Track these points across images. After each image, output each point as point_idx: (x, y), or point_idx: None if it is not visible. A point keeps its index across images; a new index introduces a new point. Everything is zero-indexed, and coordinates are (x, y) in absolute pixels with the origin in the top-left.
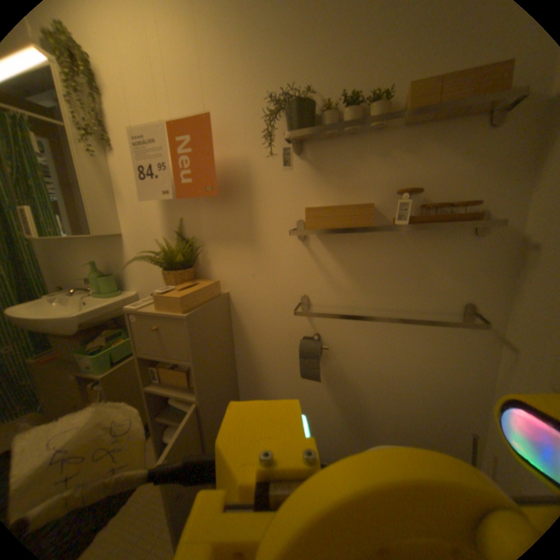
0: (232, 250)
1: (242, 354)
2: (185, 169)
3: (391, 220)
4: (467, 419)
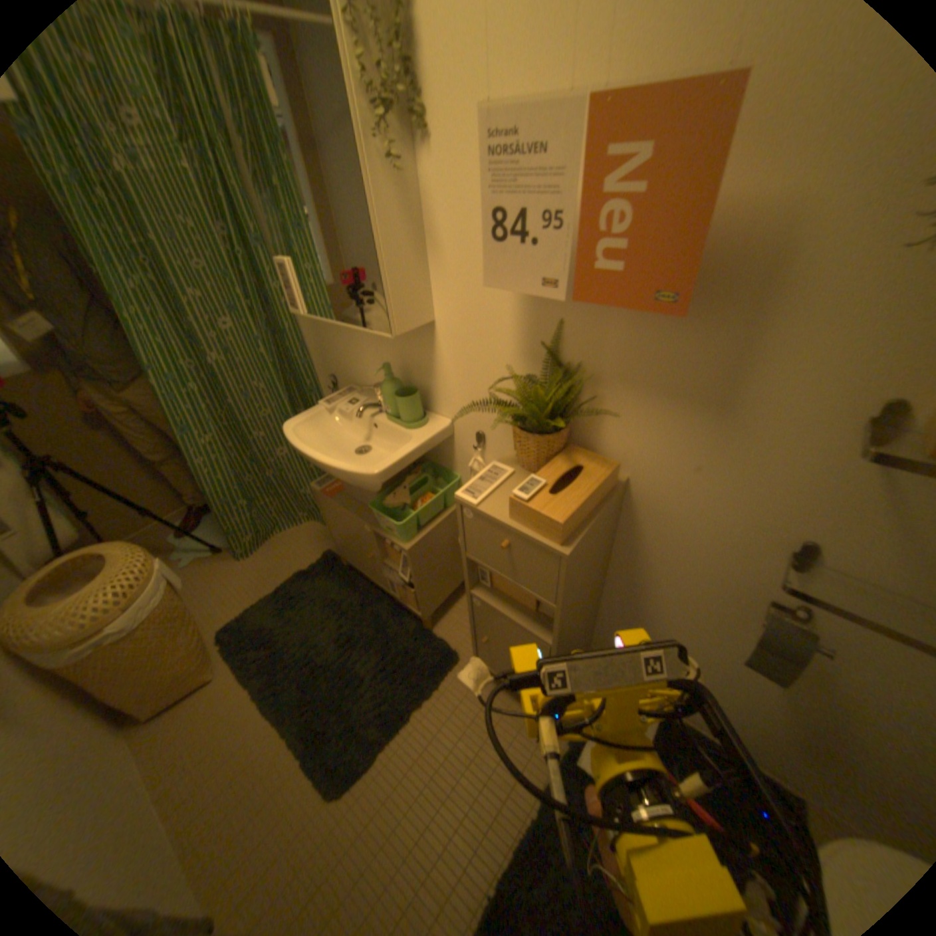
0: (664, 411)
1: (623, 570)
2: (613, 237)
3: None
4: None
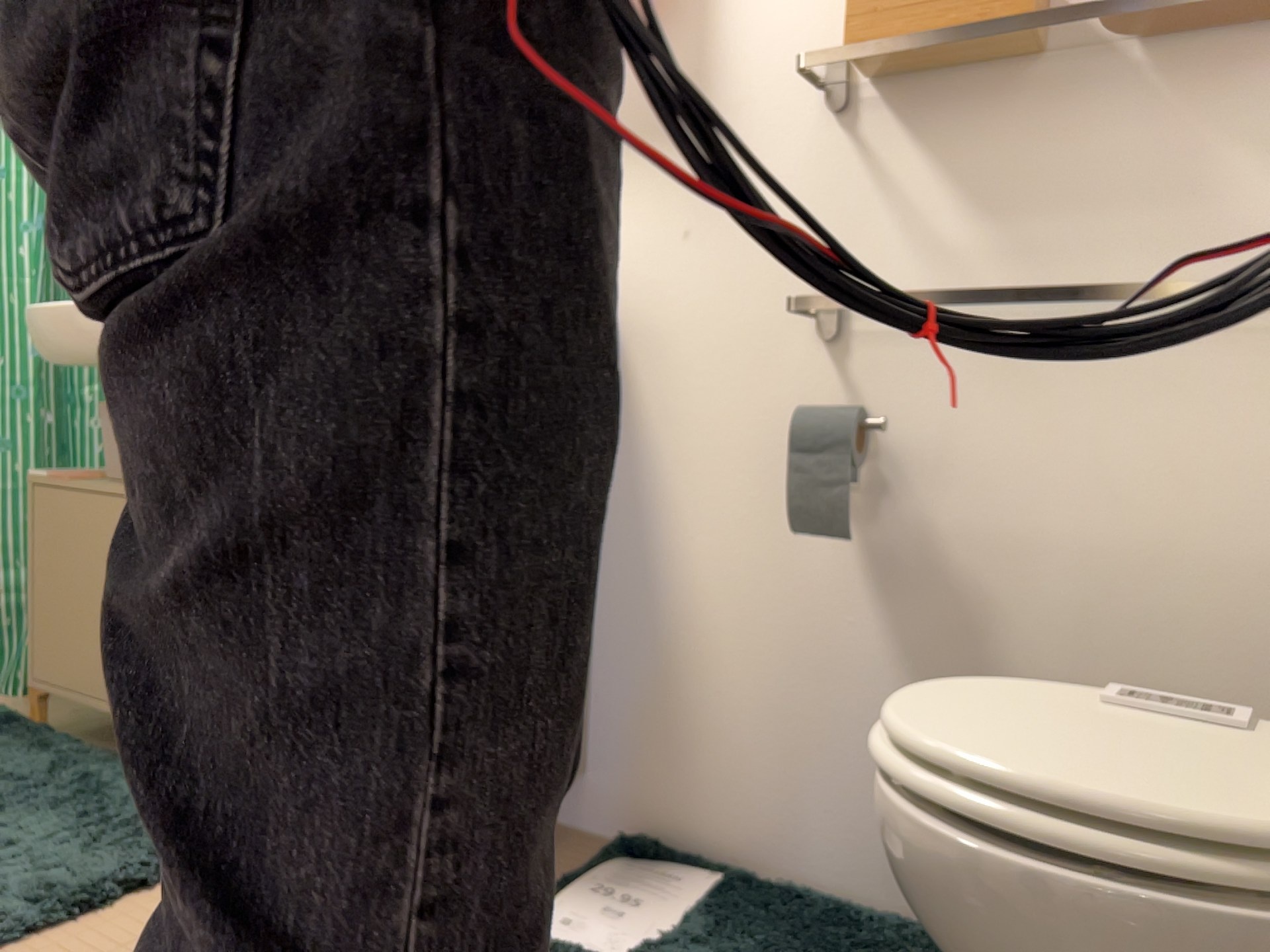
0: (635, 168)
1: (621, 495)
2: None
3: (1085, 34)
4: None
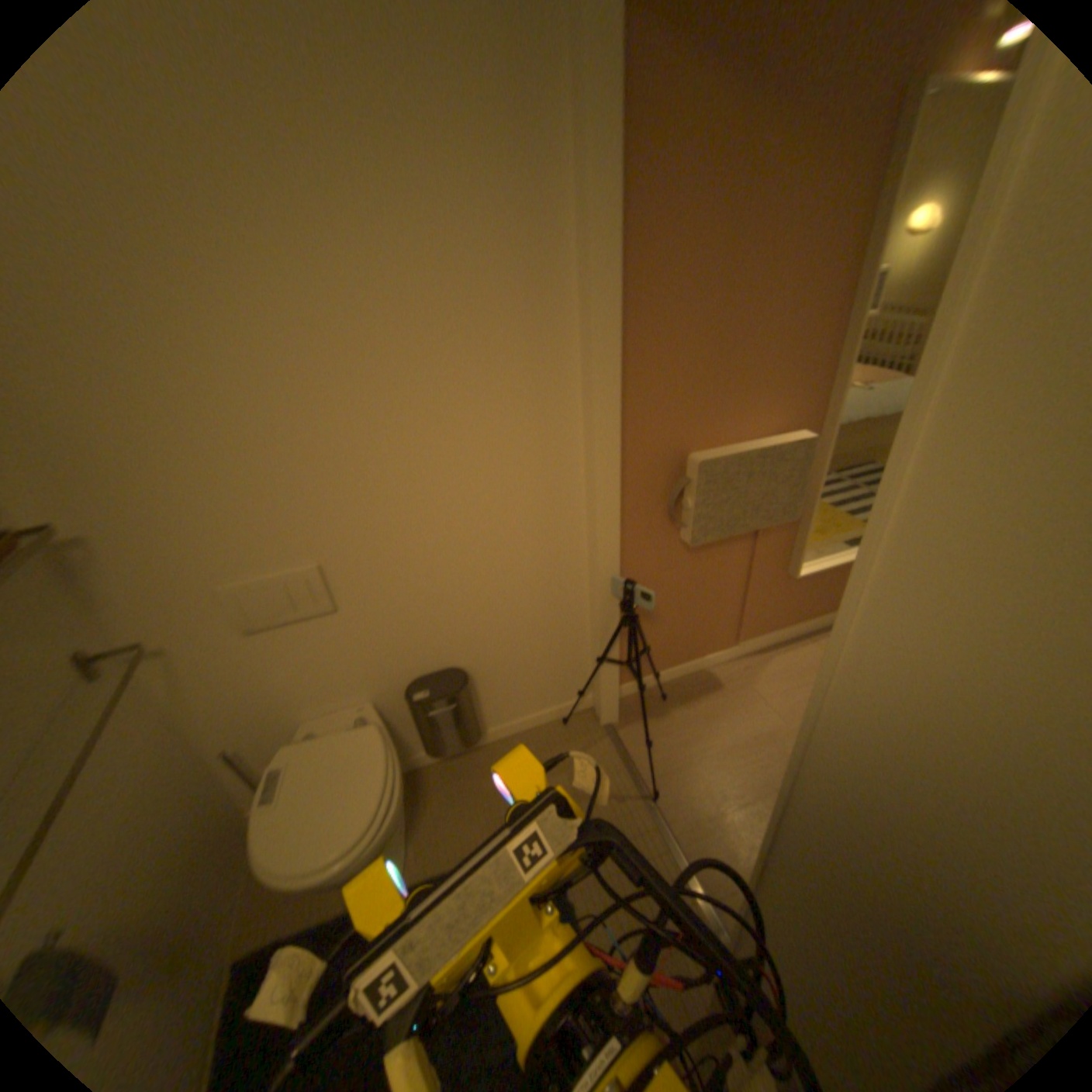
0: None
1: None
2: None
3: None
4: (185, 769)
